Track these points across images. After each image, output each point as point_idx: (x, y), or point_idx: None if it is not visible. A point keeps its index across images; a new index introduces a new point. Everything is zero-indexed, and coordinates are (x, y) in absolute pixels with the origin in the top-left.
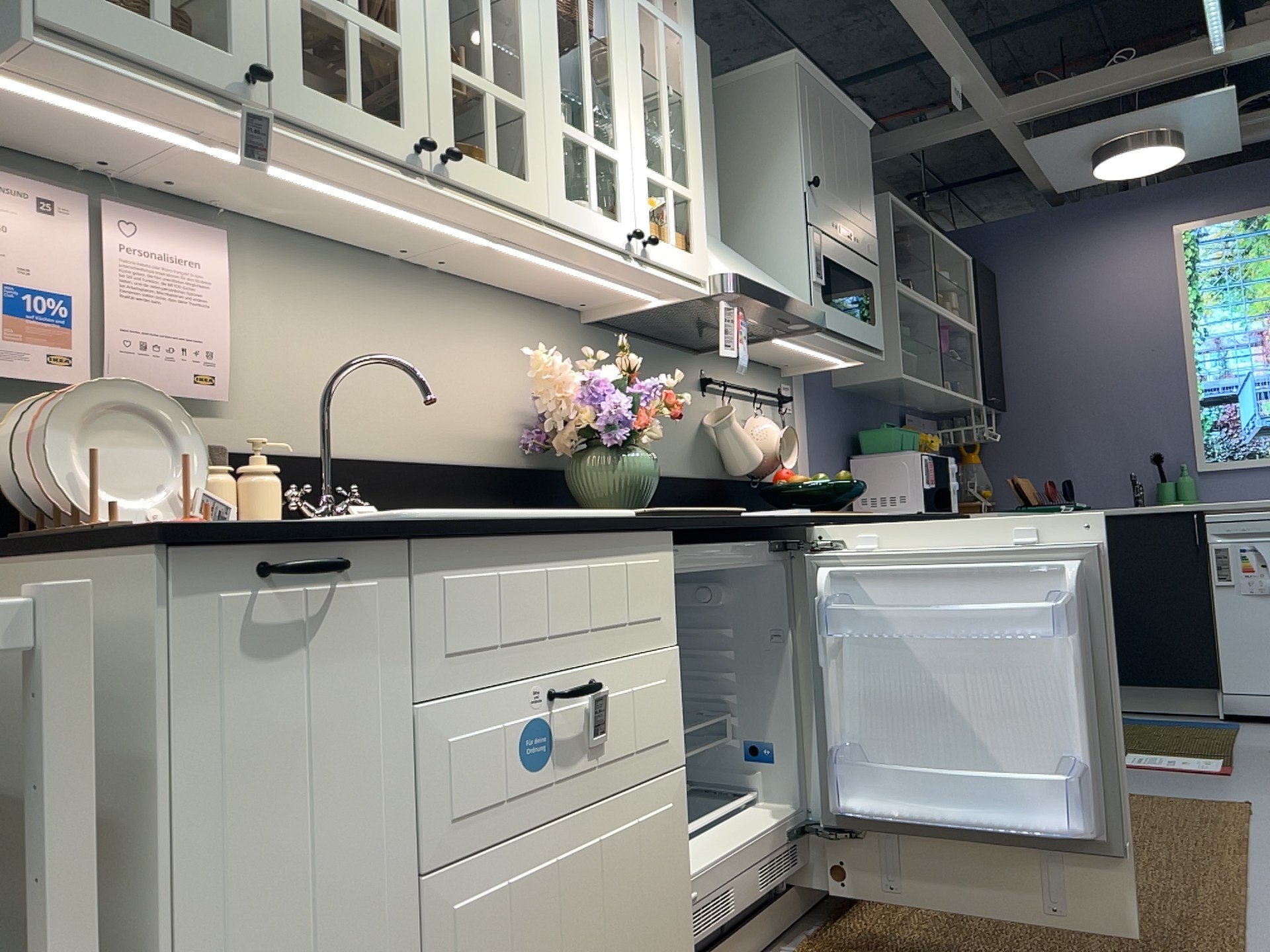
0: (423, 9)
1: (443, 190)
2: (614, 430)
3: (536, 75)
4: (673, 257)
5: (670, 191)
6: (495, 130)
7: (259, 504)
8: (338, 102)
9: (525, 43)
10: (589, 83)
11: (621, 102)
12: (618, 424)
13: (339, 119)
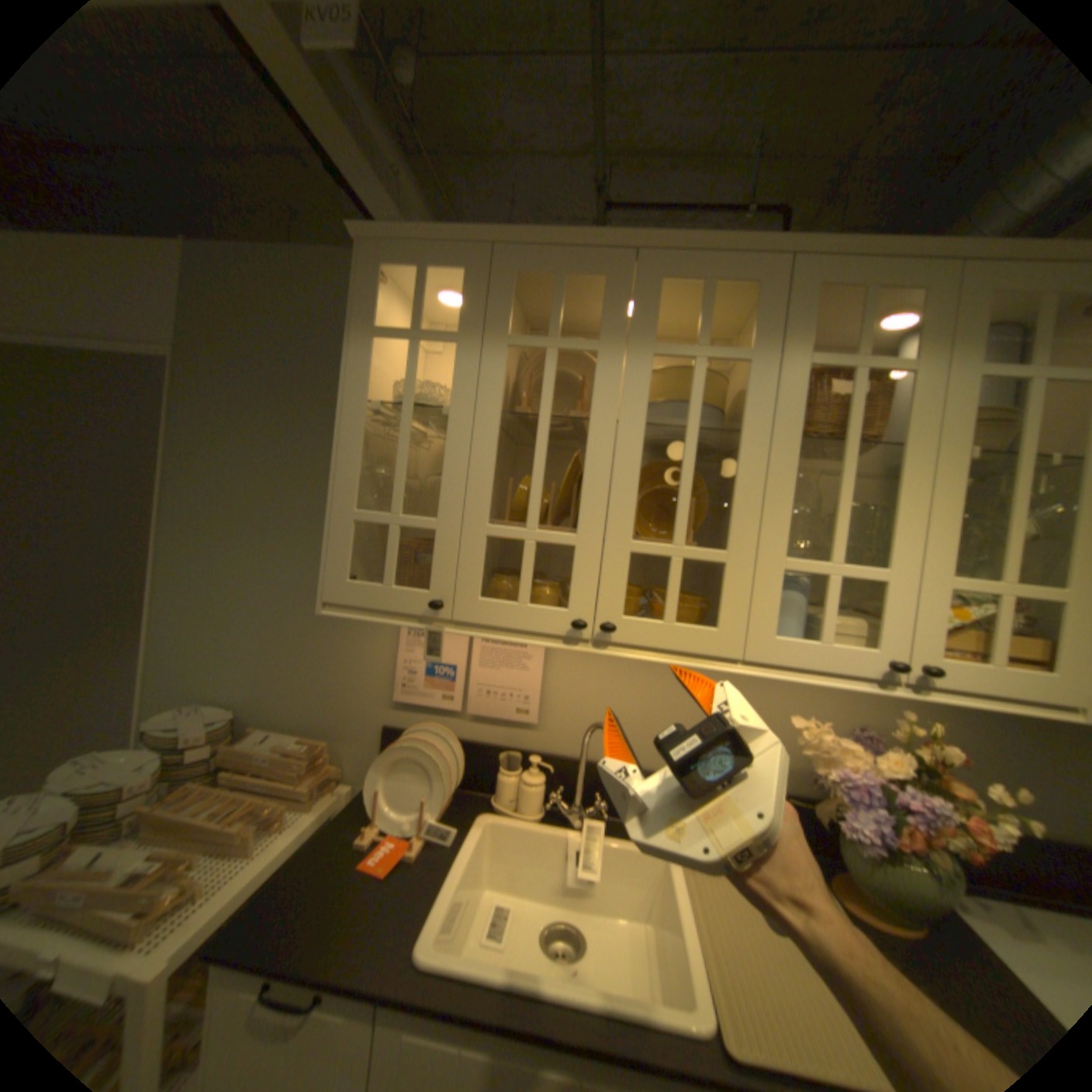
0: (605, 504)
1: (605, 649)
2: (878, 836)
3: (750, 519)
4: (992, 681)
5: (1006, 598)
6: (678, 586)
7: (525, 800)
8: (508, 602)
9: (739, 492)
10: (847, 503)
11: (911, 509)
12: (908, 818)
13: (507, 614)
